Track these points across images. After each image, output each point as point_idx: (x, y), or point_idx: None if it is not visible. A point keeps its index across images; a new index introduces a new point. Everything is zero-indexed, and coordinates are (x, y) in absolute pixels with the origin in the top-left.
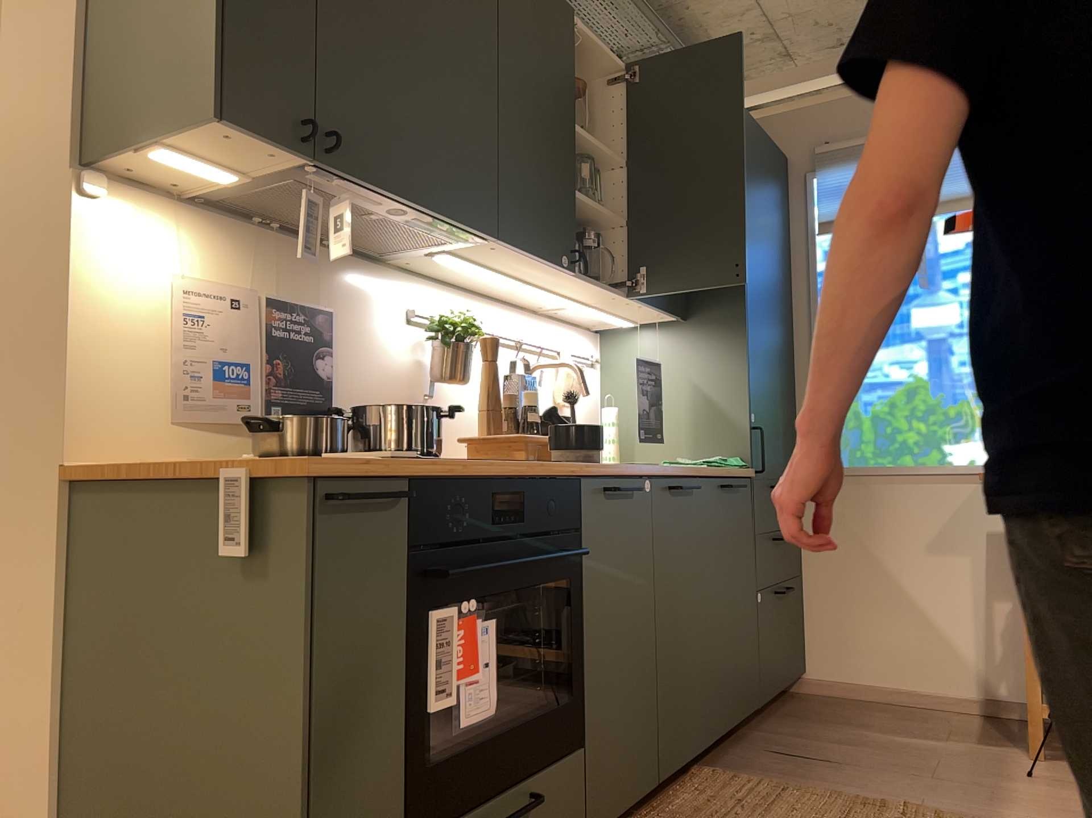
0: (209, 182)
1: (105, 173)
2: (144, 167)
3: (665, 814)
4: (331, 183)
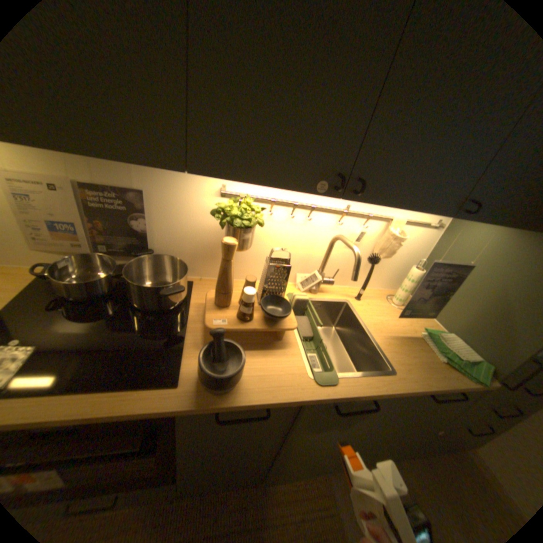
0: None
1: None
2: None
3: (263, 491)
4: None
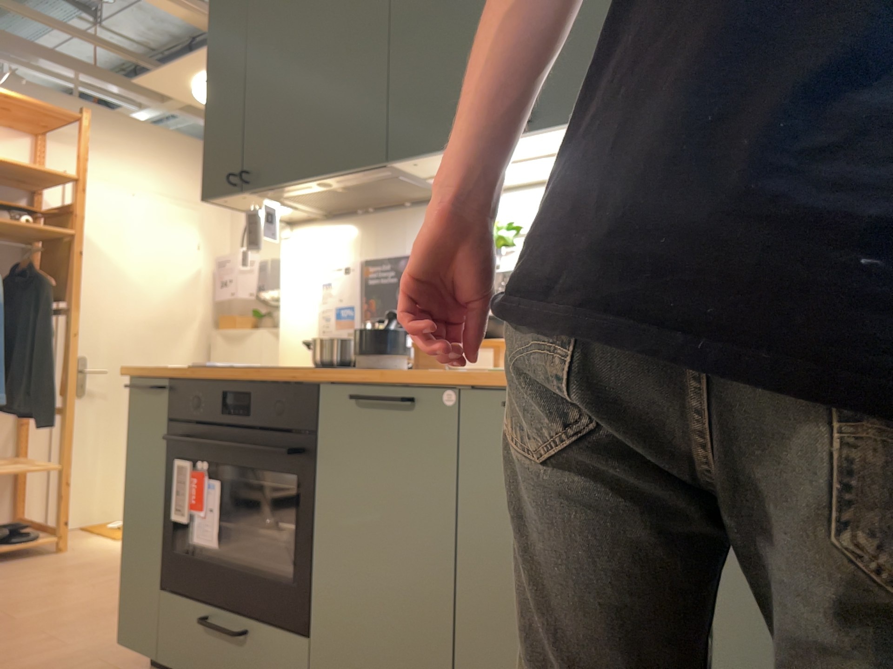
0: (297, 211)
1: (294, 222)
2: (289, 215)
3: None
4: (275, 193)
